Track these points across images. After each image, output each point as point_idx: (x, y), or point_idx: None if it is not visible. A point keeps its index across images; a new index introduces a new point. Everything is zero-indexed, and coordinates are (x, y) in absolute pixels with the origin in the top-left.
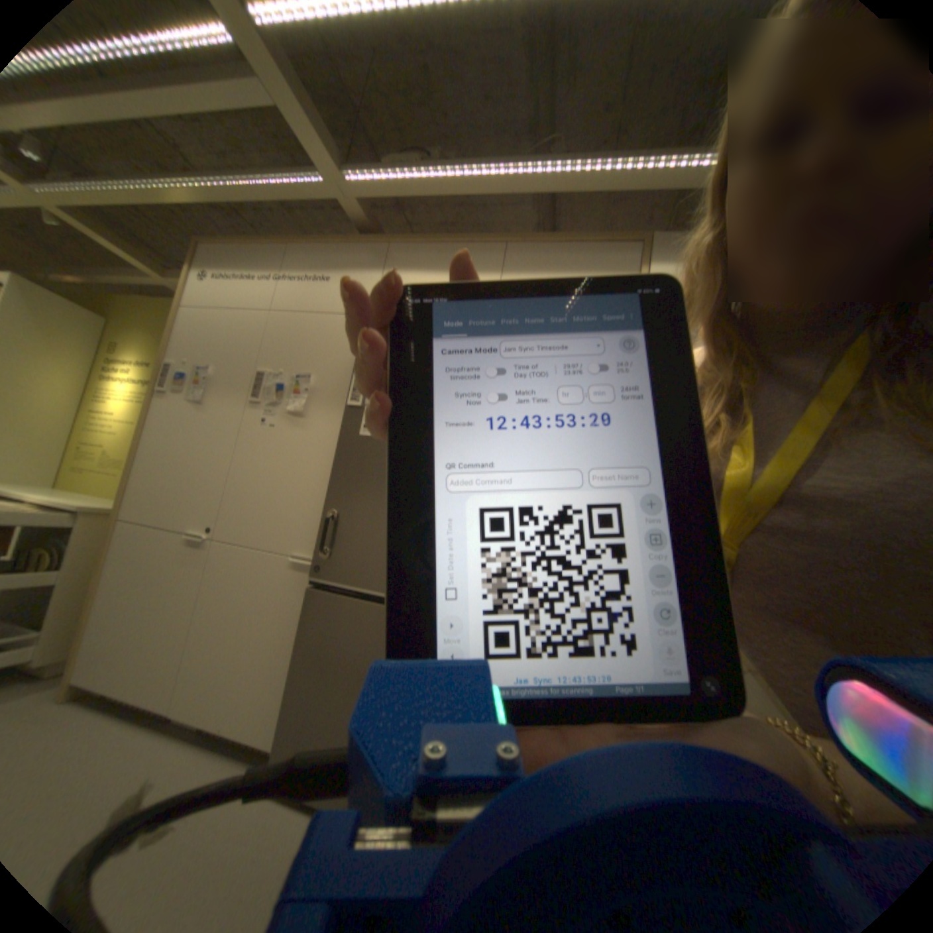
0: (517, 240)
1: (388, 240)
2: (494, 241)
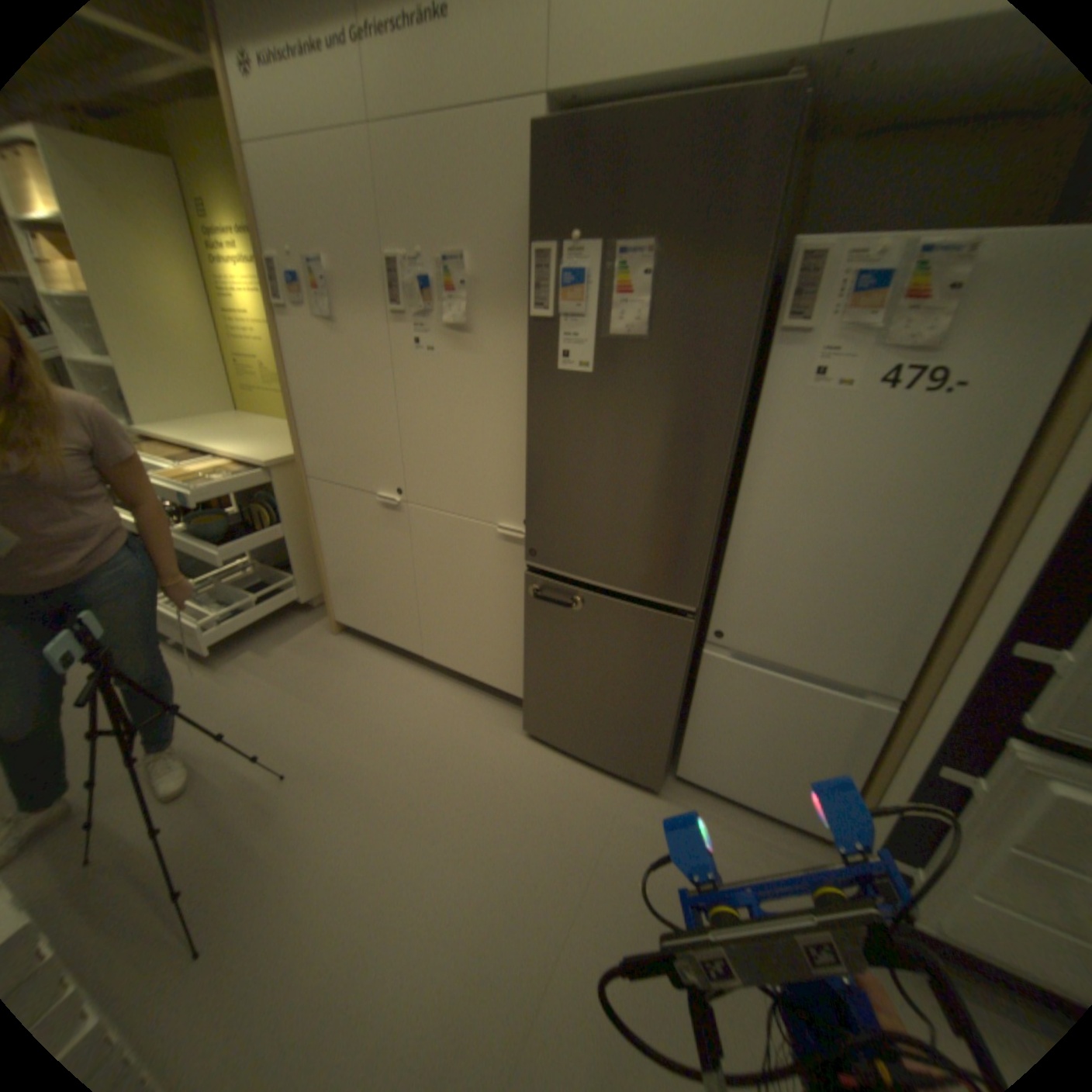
0: None
1: None
2: None
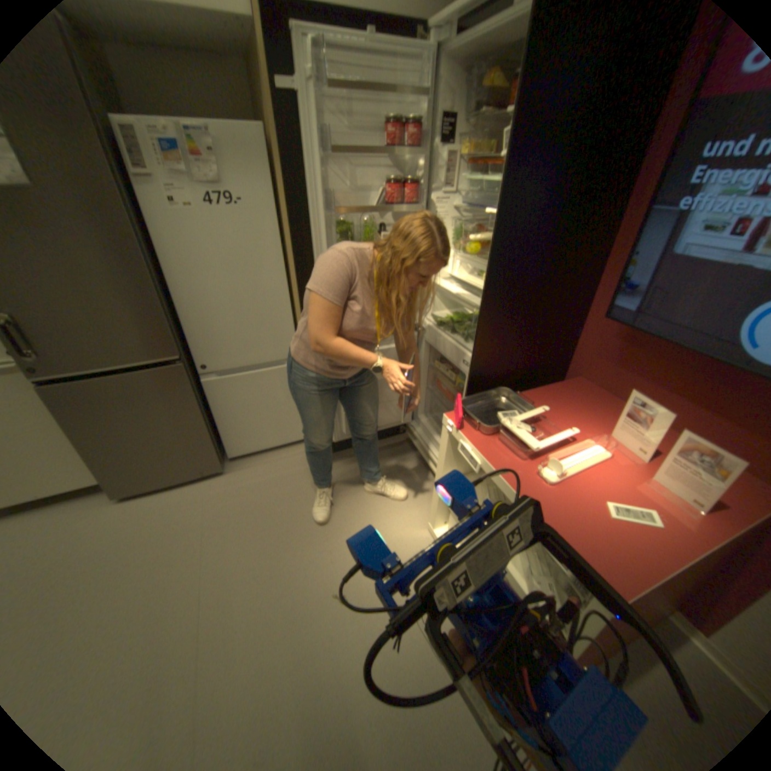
0: None
1: None
2: None
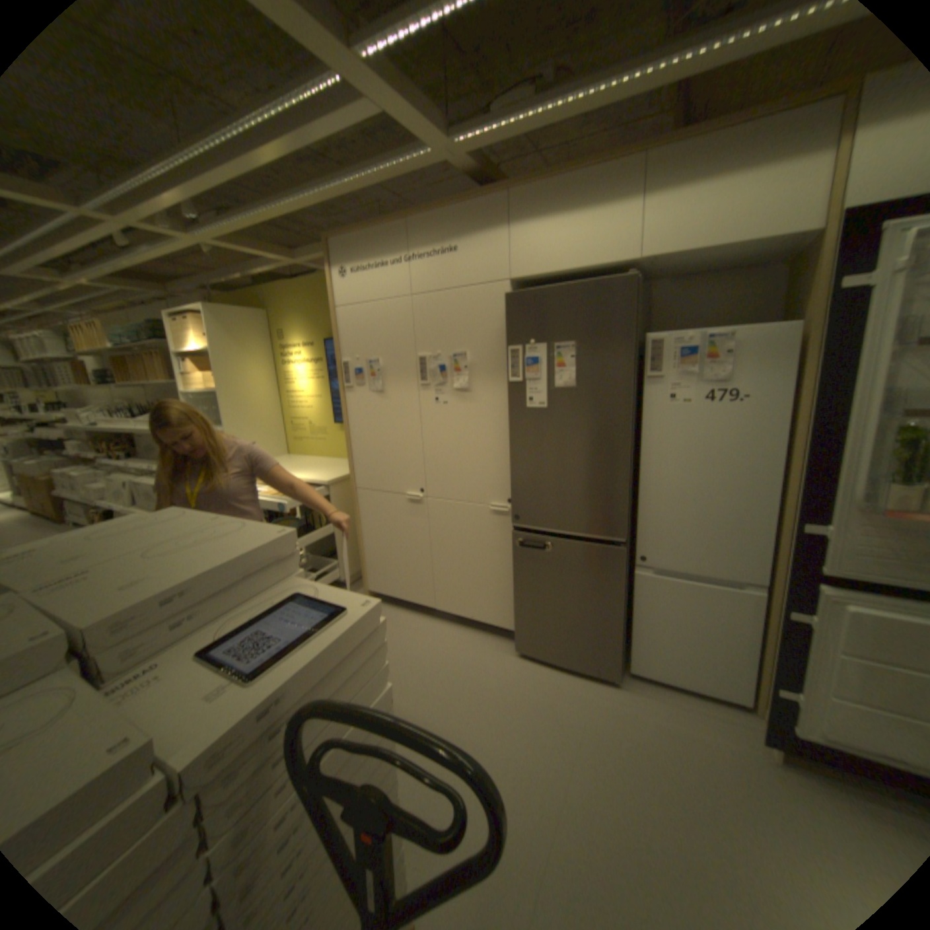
0: (661, 144)
1: (507, 186)
2: (631, 153)
